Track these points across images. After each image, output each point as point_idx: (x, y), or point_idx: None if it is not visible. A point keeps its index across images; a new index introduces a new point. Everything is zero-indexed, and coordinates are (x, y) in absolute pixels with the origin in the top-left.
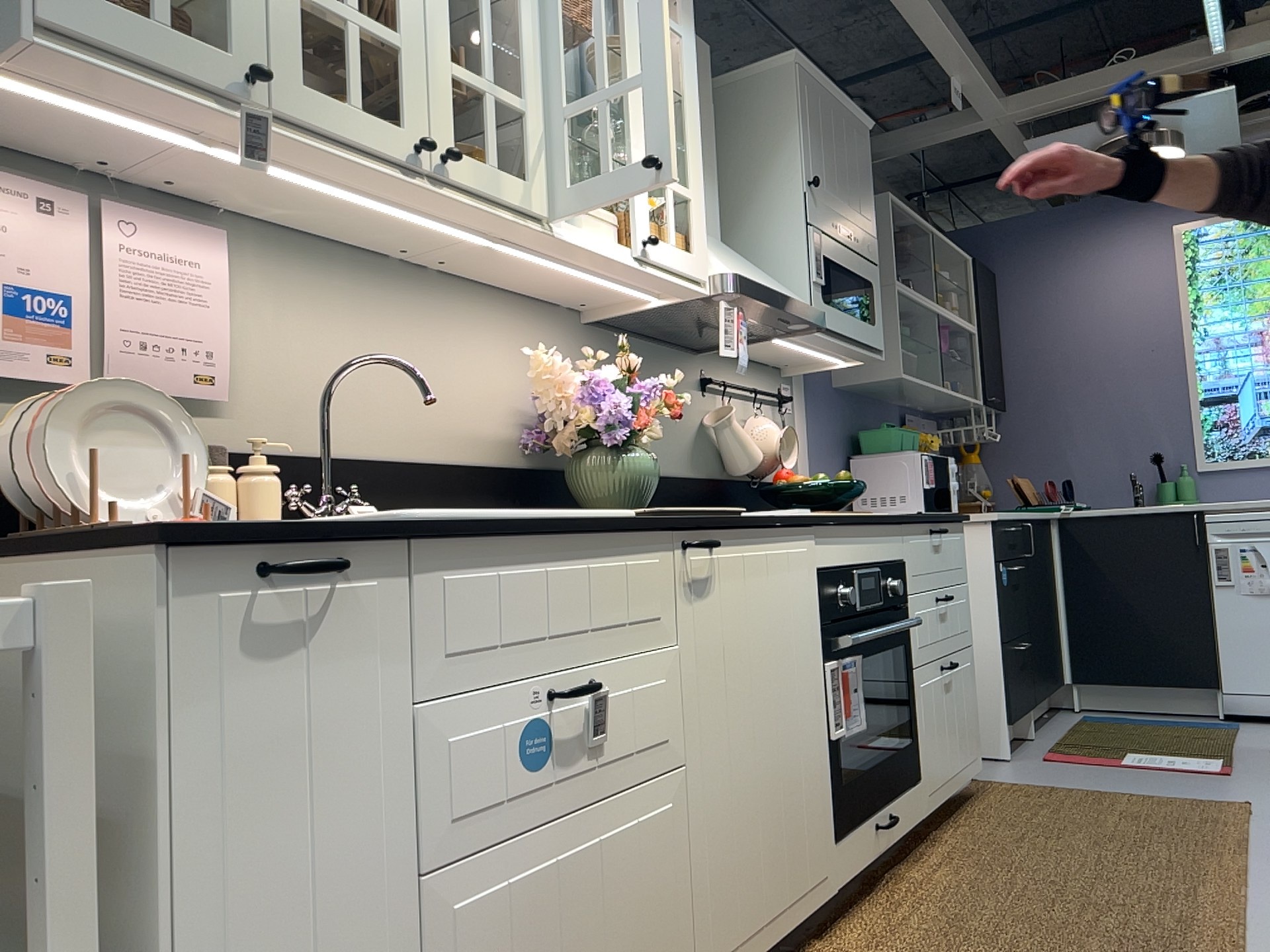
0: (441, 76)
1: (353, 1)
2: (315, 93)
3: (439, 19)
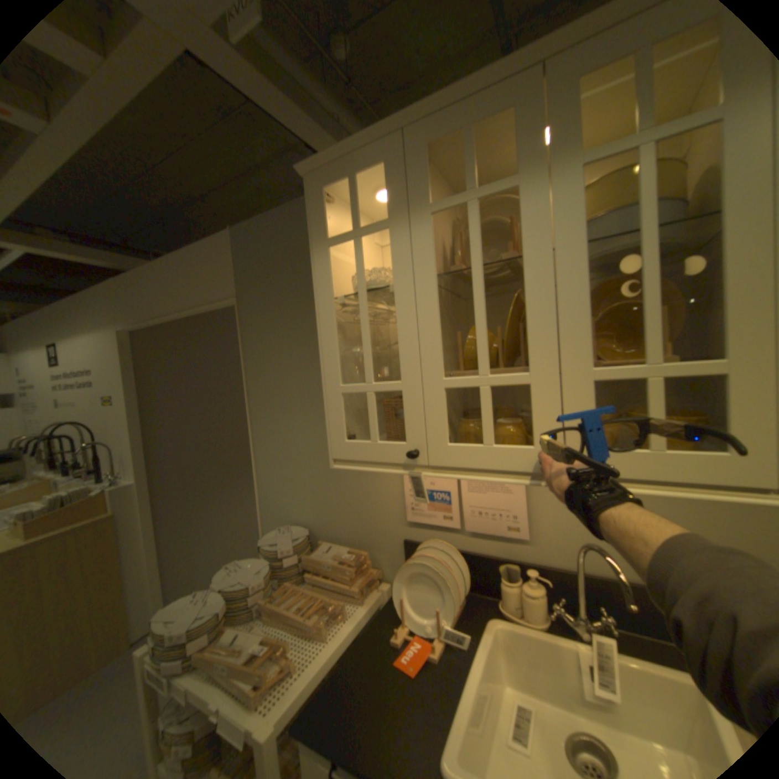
0: (579, 388)
1: (485, 370)
2: (458, 445)
3: (576, 336)
